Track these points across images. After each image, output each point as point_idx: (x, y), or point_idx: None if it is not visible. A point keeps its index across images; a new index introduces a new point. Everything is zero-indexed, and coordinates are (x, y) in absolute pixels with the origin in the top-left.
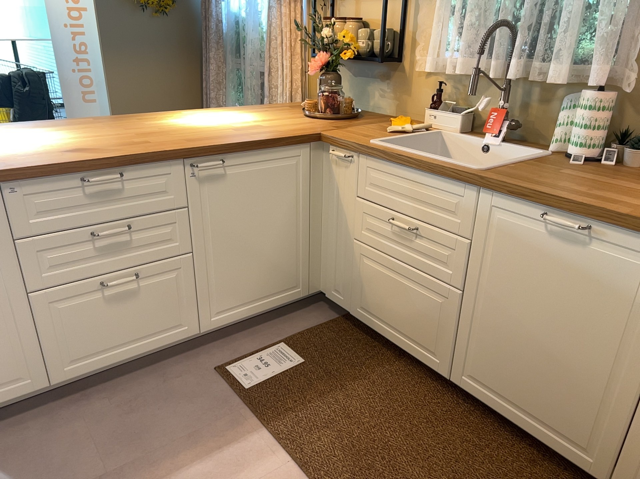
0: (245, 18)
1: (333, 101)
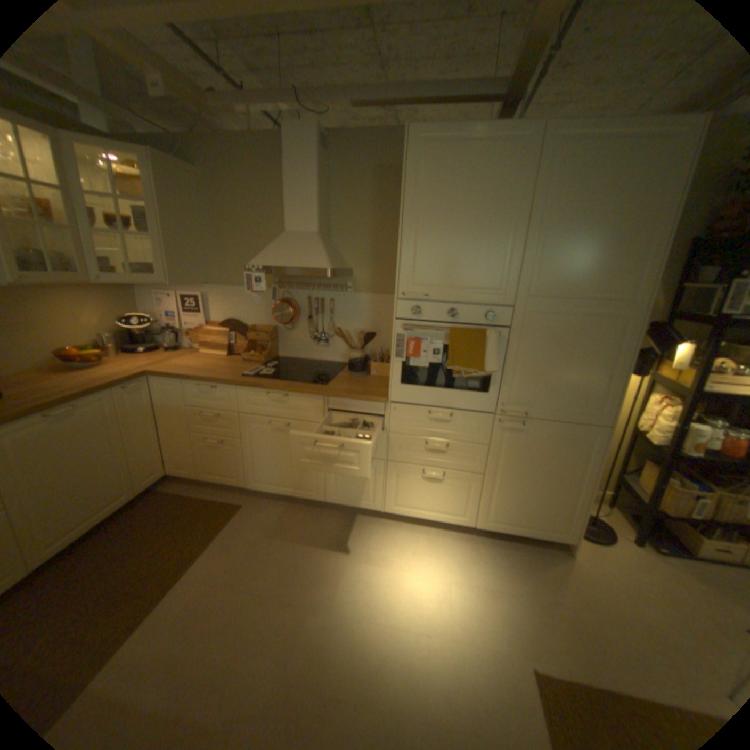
0: None
1: None
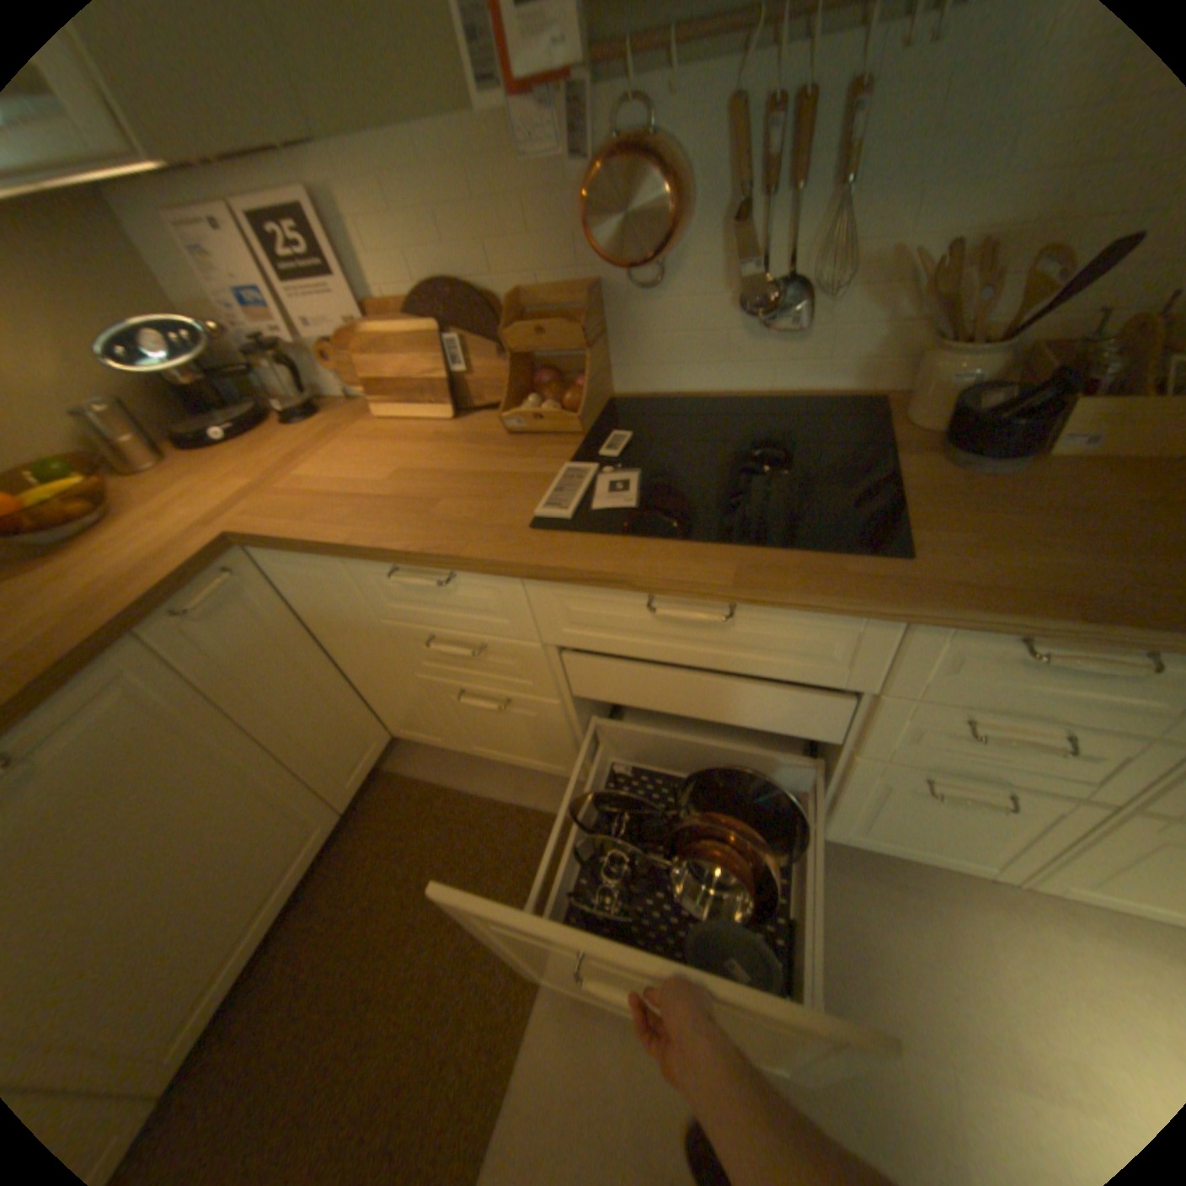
0: None
1: None
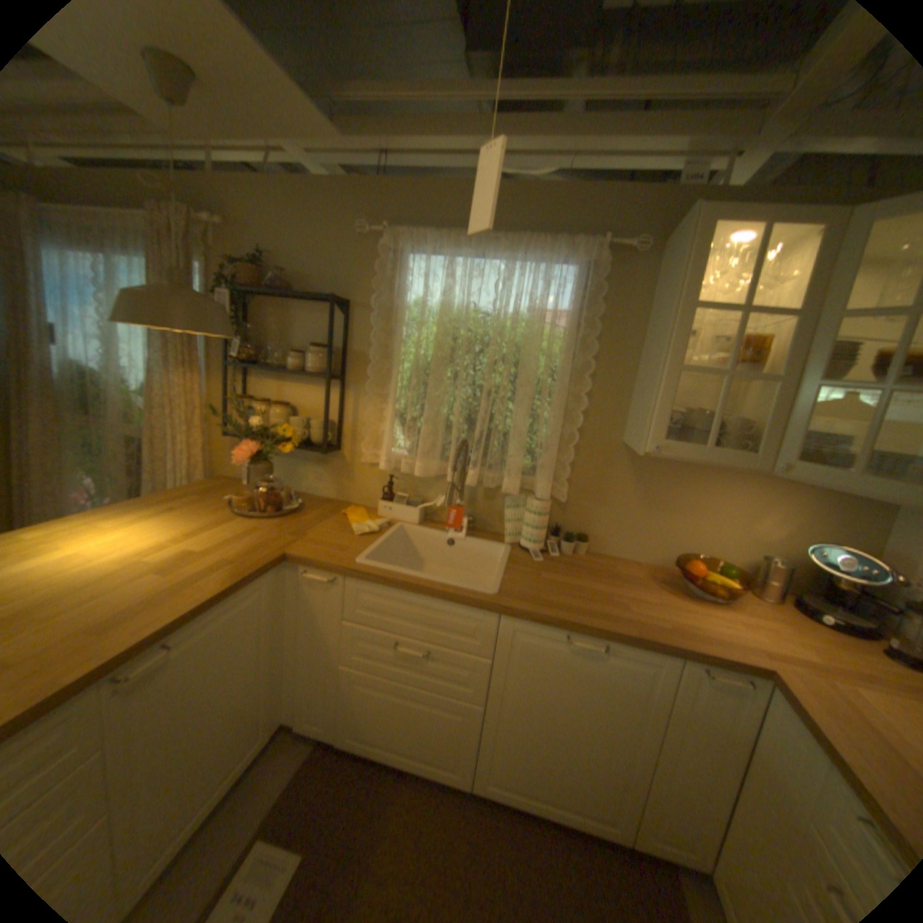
0: (93, 369)
1: (275, 498)
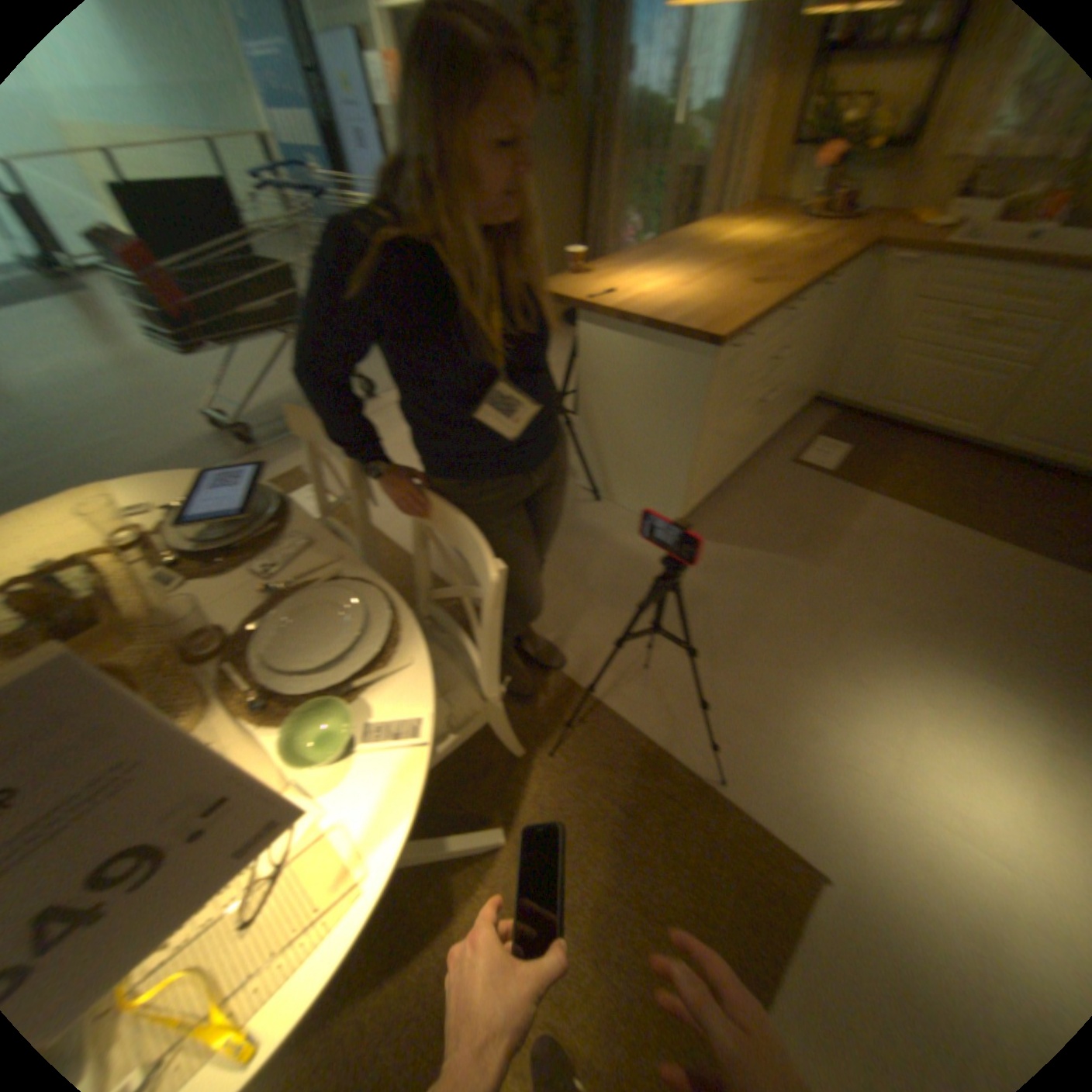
0: (665, 95)
1: (855, 199)
